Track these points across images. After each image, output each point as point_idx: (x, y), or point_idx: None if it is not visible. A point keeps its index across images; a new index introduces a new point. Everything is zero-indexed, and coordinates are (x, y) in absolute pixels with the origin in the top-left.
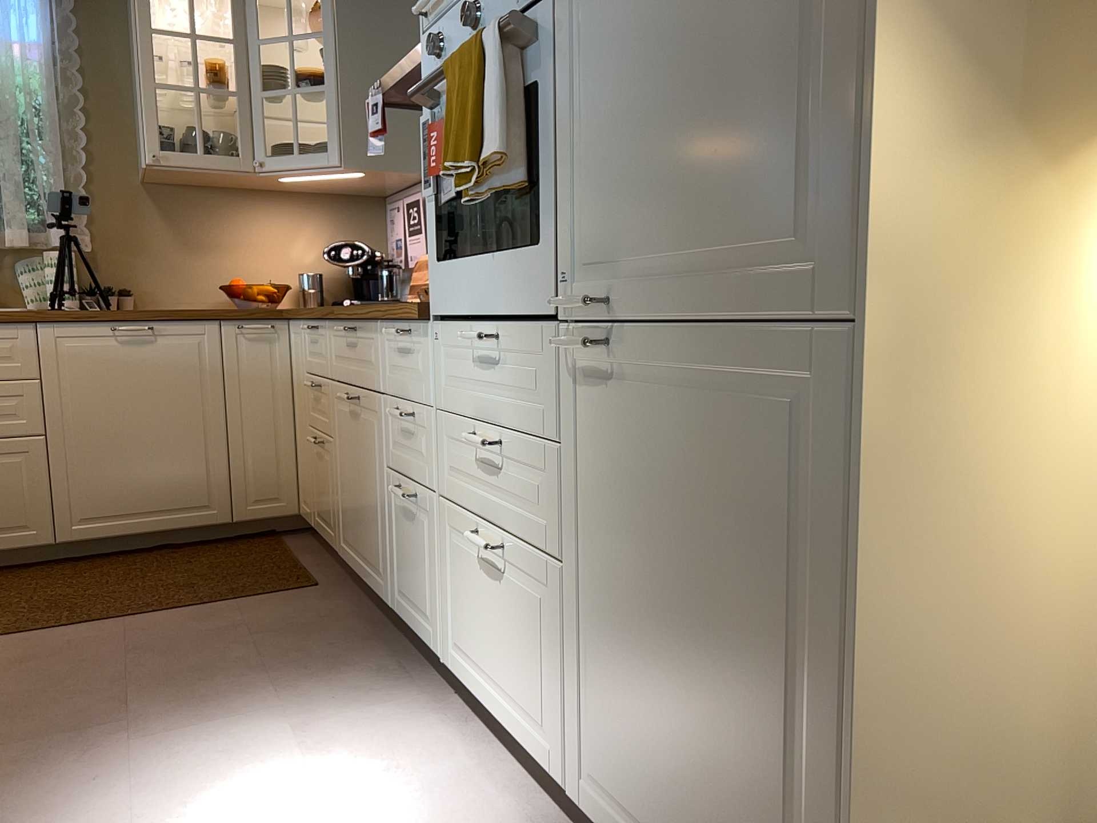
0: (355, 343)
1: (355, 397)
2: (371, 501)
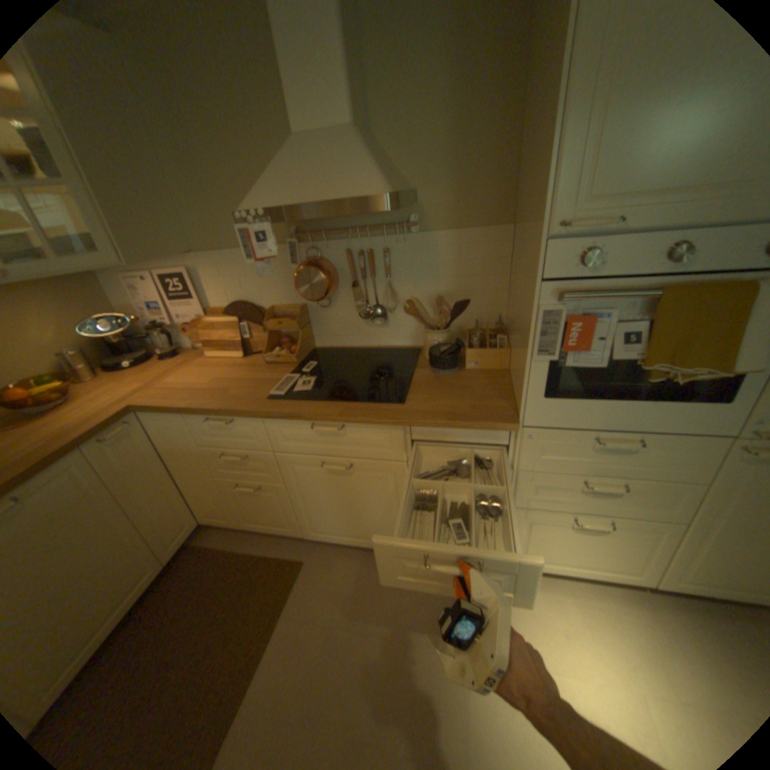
0: (340, 433)
1: (349, 464)
2: (379, 513)
